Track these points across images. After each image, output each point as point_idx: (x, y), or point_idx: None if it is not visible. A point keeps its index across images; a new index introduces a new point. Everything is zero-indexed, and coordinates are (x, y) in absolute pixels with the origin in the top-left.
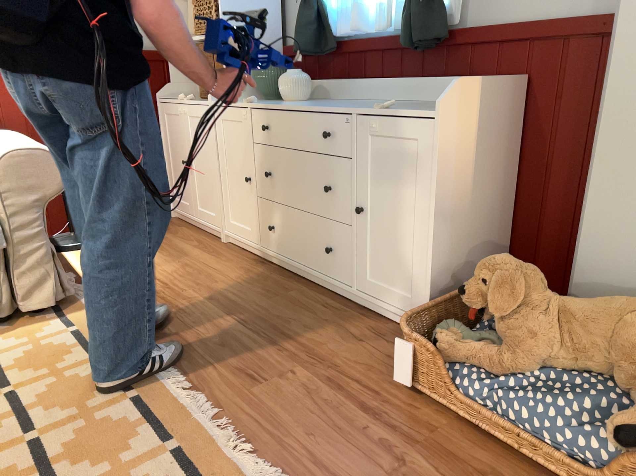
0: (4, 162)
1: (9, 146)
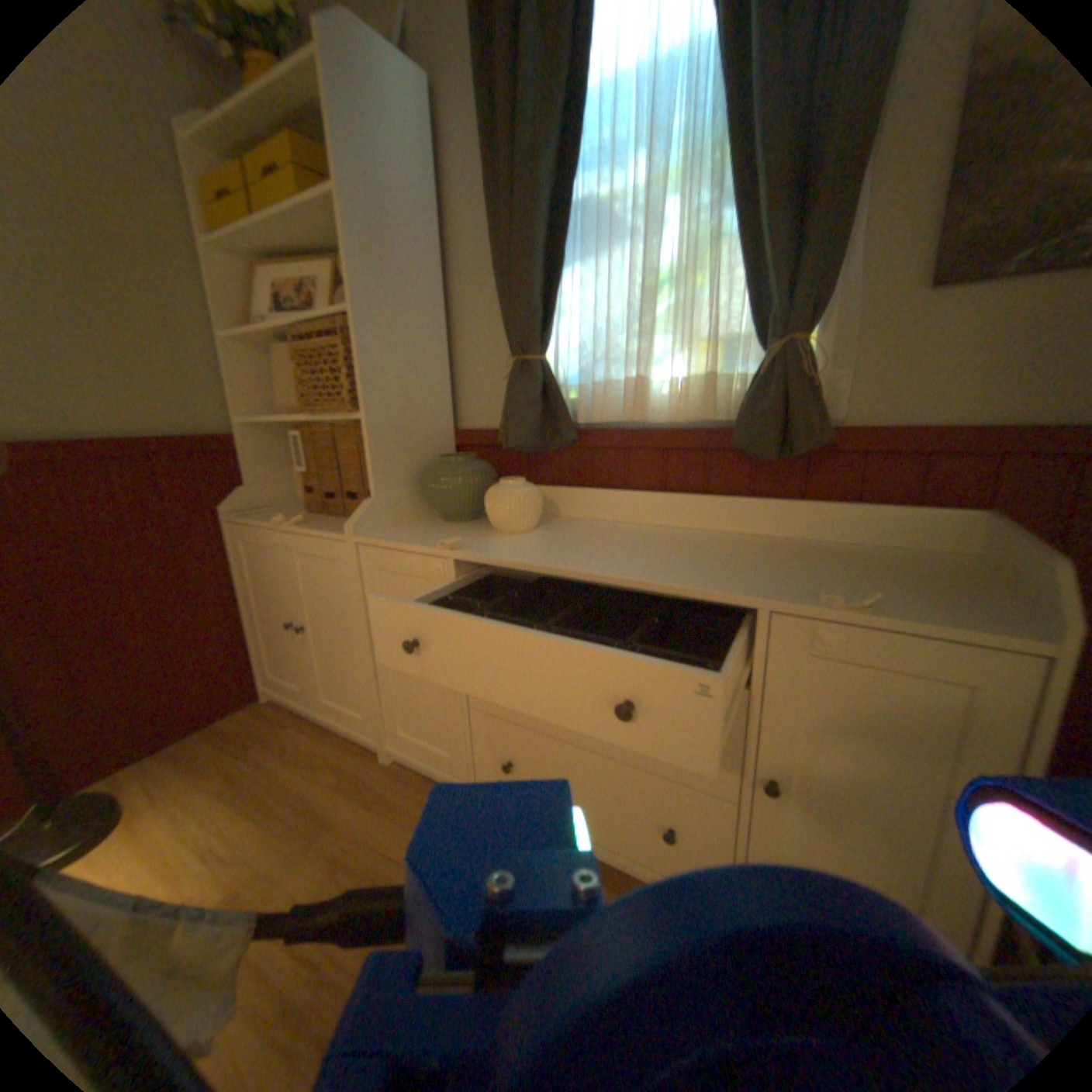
0: None
1: None
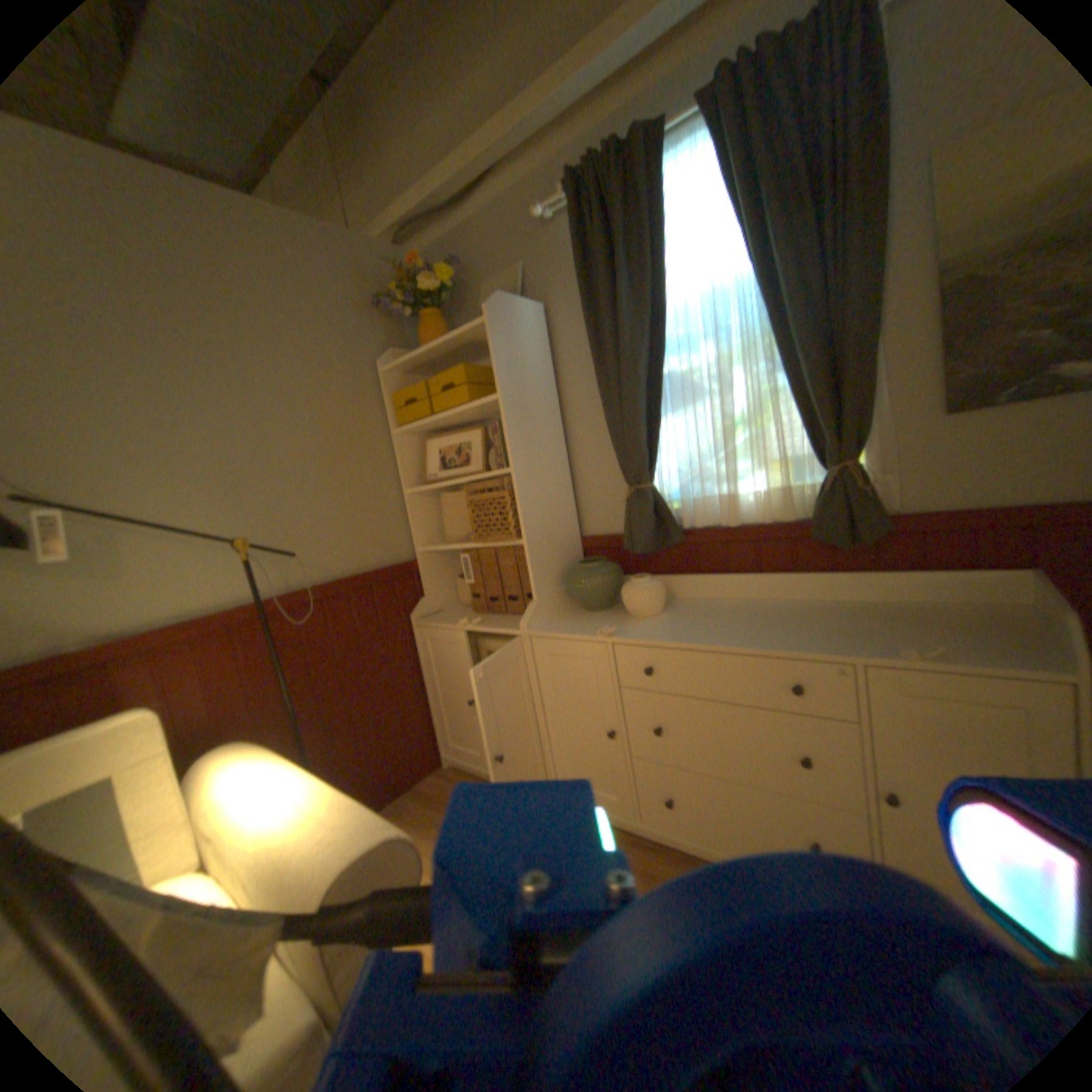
0: (327, 901)
1: (307, 837)
